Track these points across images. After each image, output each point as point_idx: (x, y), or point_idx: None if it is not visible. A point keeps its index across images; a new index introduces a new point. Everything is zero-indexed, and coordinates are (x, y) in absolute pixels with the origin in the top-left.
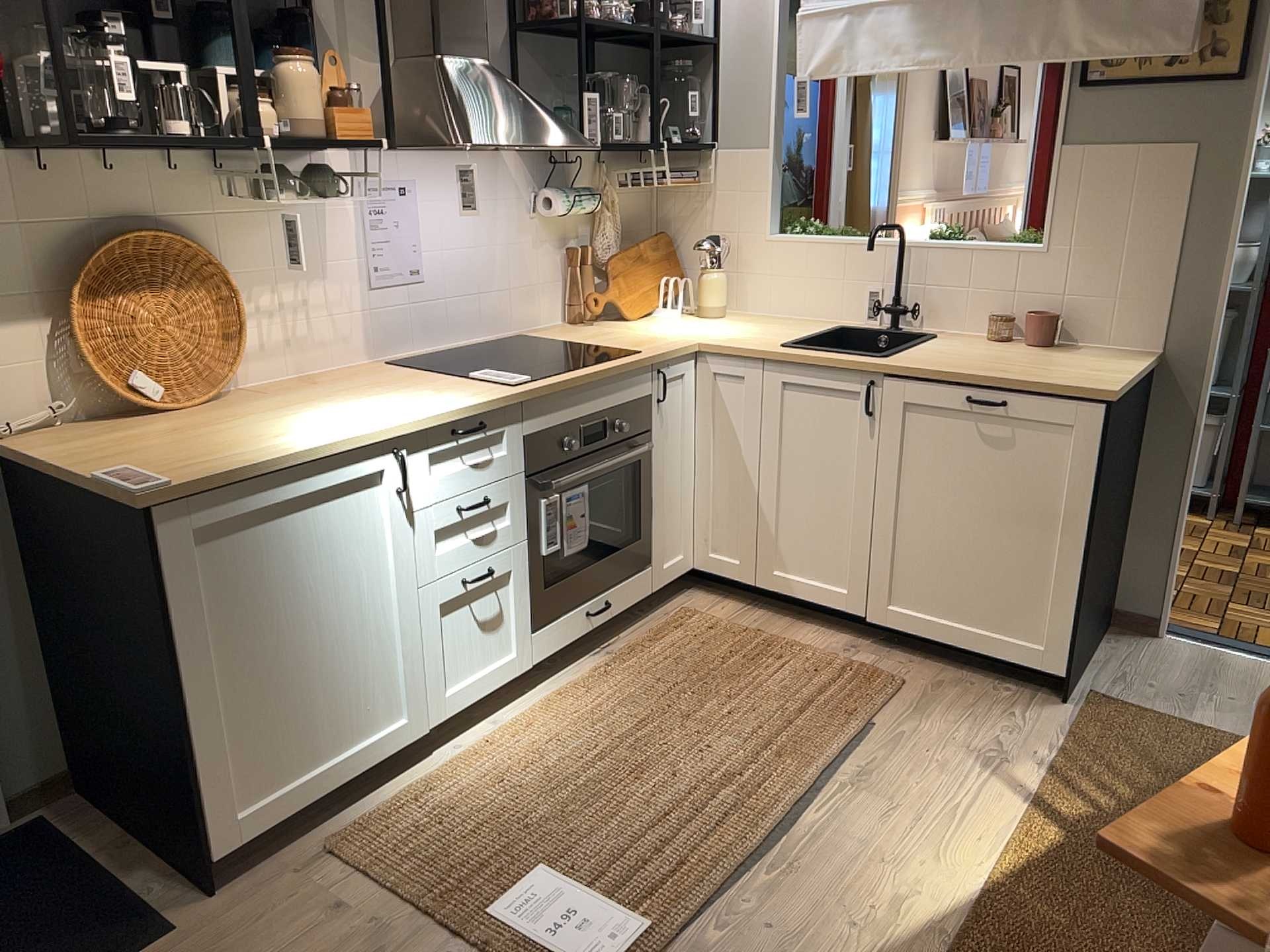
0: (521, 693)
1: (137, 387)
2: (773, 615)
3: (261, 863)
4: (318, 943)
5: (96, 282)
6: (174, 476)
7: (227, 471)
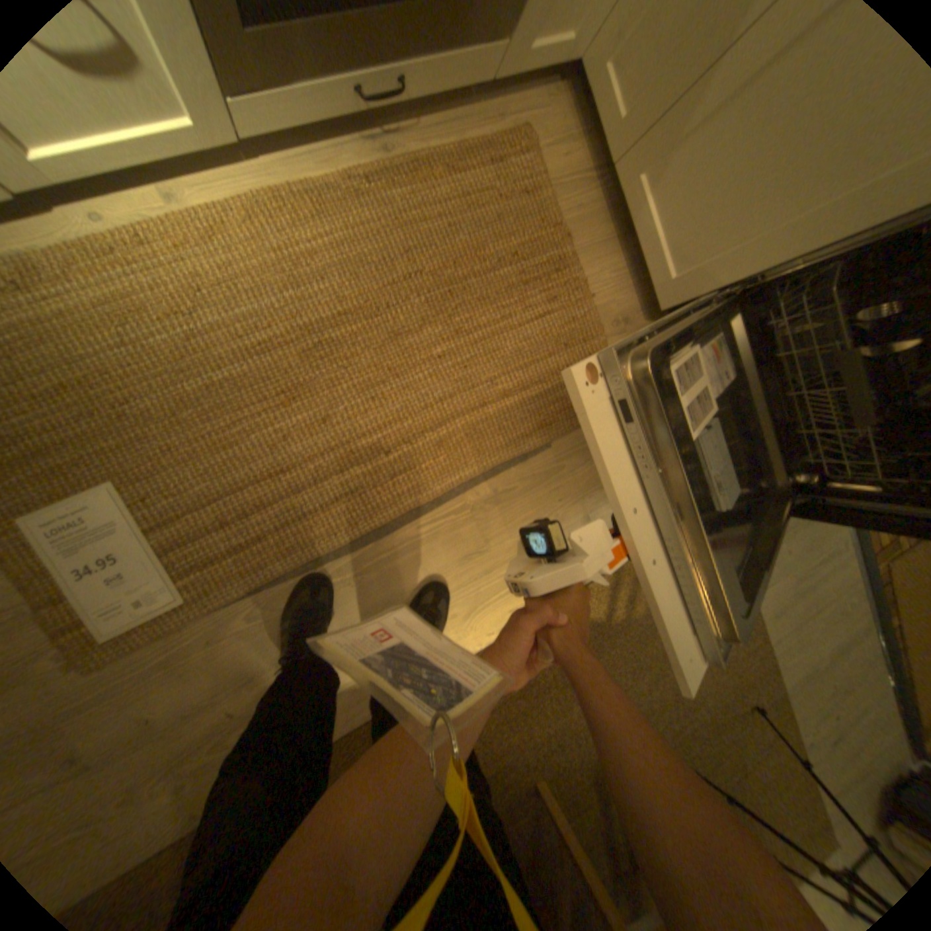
0: (231, 153)
1: None
2: (601, 208)
3: None
4: None
5: None
6: None
7: None
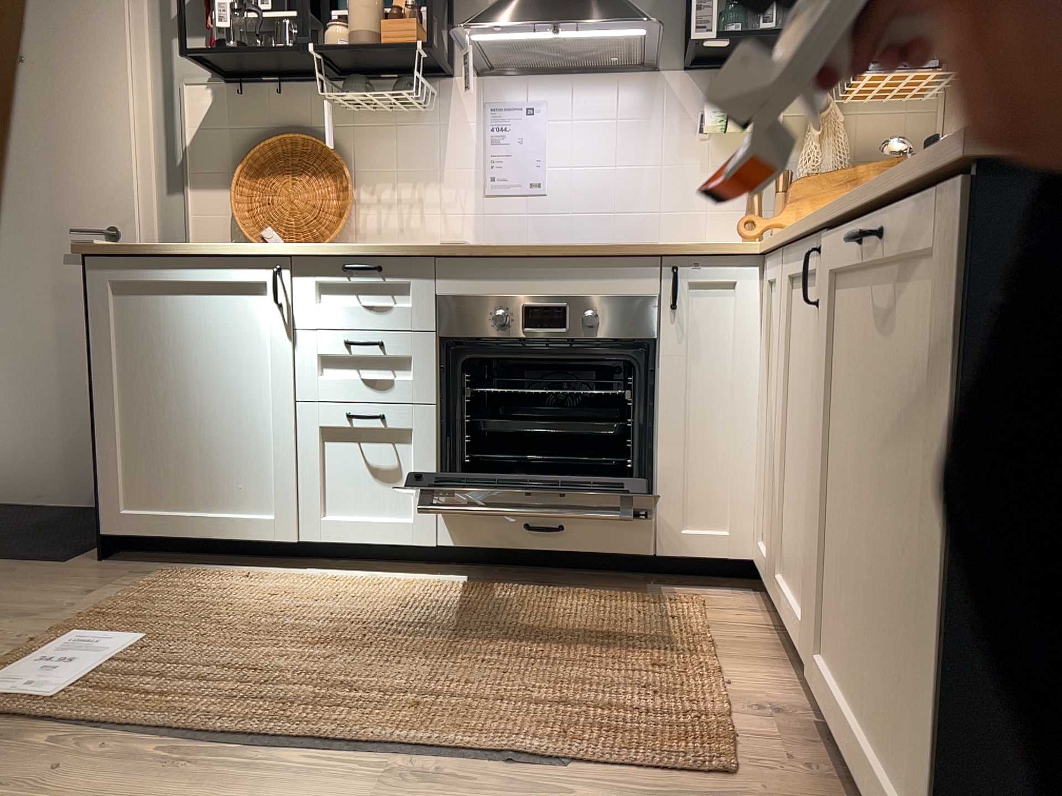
0: (434, 574)
1: (264, 237)
2: (778, 644)
3: (139, 562)
4: (46, 598)
5: (259, 166)
6: (114, 245)
7: (134, 245)
